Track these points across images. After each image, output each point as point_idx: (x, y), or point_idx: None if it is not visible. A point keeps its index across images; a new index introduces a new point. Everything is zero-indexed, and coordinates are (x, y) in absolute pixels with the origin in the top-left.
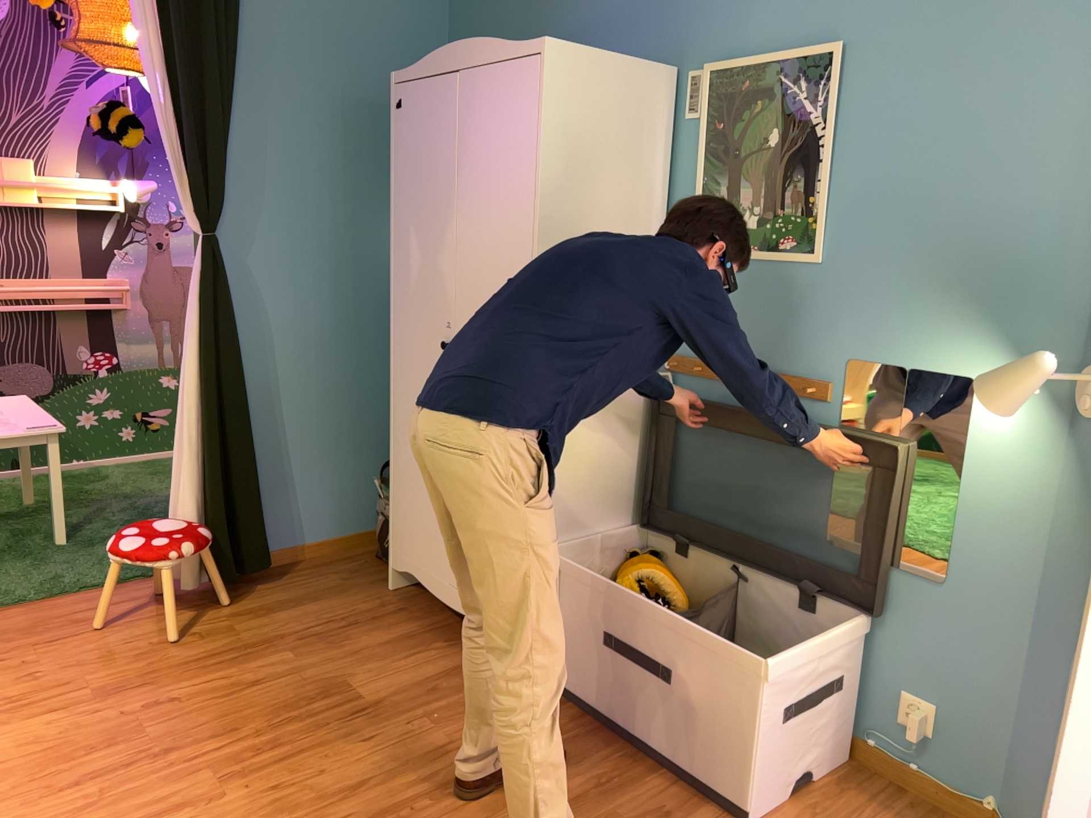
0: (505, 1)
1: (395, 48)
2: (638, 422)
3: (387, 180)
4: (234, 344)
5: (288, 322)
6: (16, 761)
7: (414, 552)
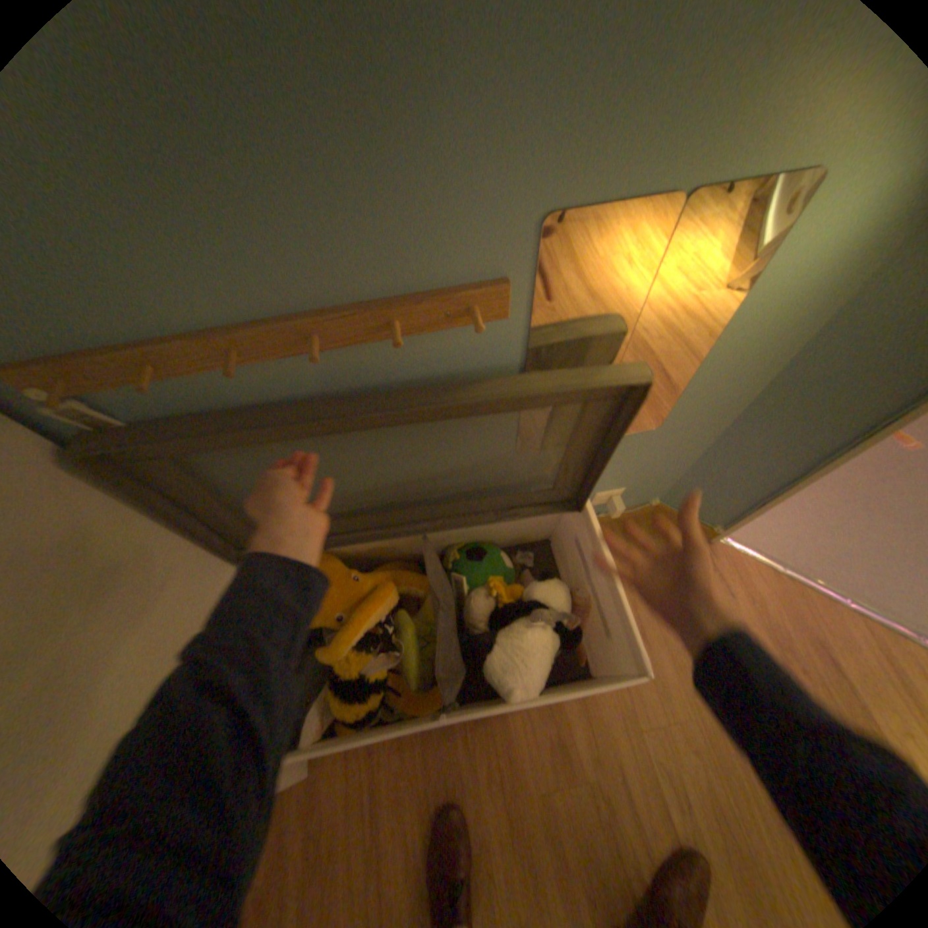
0: None
1: None
2: (108, 504)
3: None
4: None
5: None
6: None
7: None
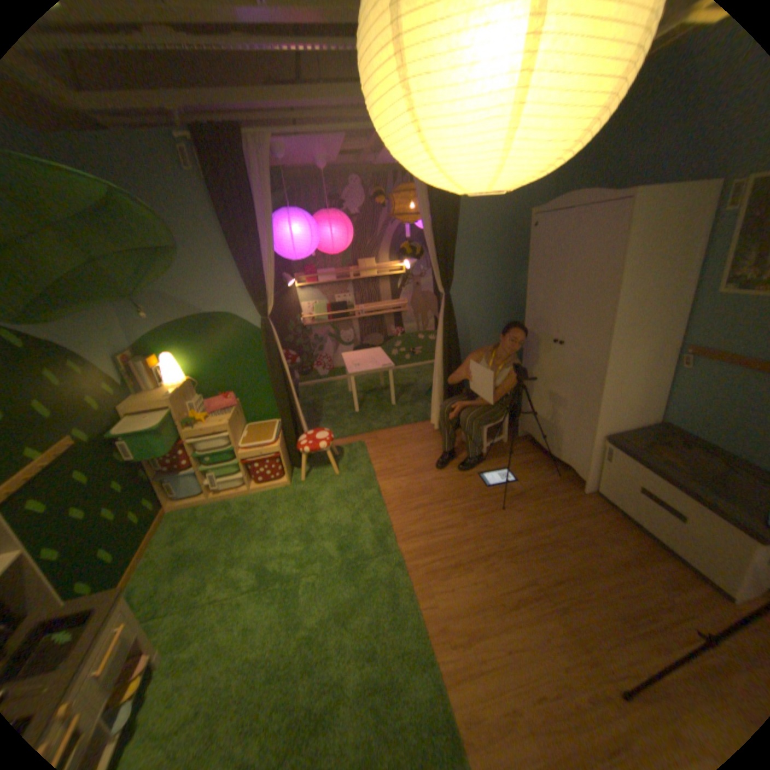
0: (592, 151)
1: (527, 188)
2: (664, 380)
3: (520, 255)
4: (455, 338)
5: (475, 325)
6: (394, 495)
7: (531, 426)
